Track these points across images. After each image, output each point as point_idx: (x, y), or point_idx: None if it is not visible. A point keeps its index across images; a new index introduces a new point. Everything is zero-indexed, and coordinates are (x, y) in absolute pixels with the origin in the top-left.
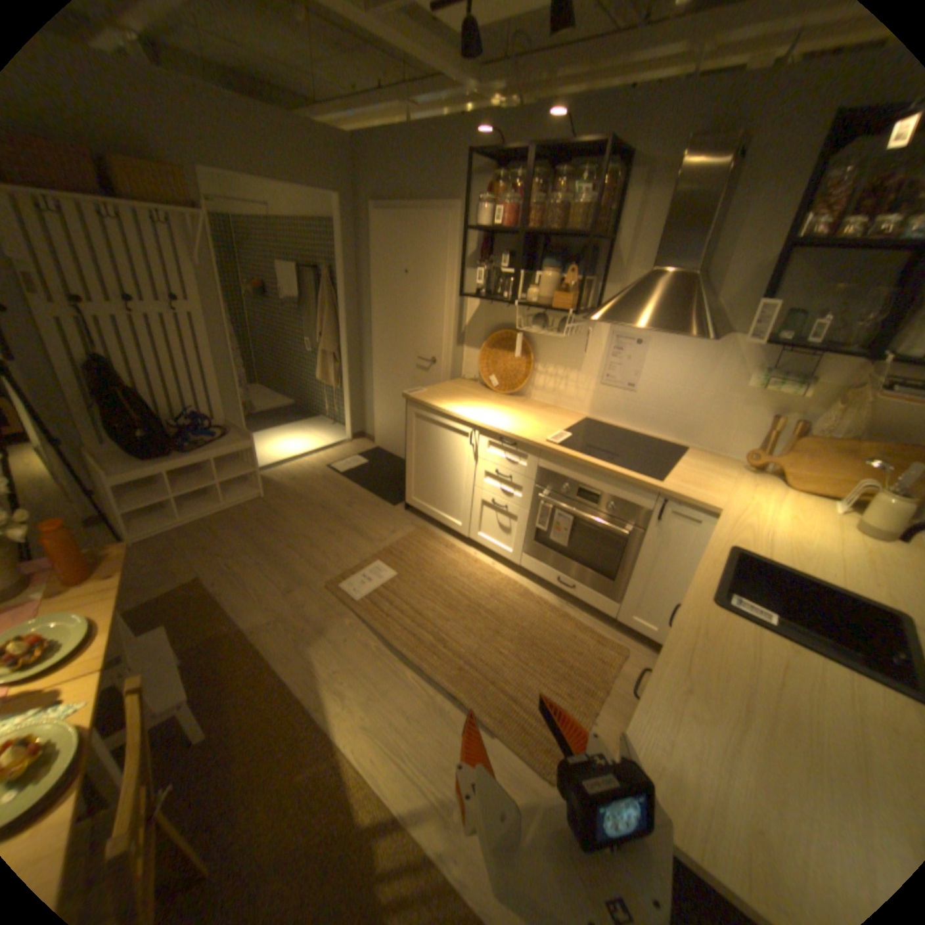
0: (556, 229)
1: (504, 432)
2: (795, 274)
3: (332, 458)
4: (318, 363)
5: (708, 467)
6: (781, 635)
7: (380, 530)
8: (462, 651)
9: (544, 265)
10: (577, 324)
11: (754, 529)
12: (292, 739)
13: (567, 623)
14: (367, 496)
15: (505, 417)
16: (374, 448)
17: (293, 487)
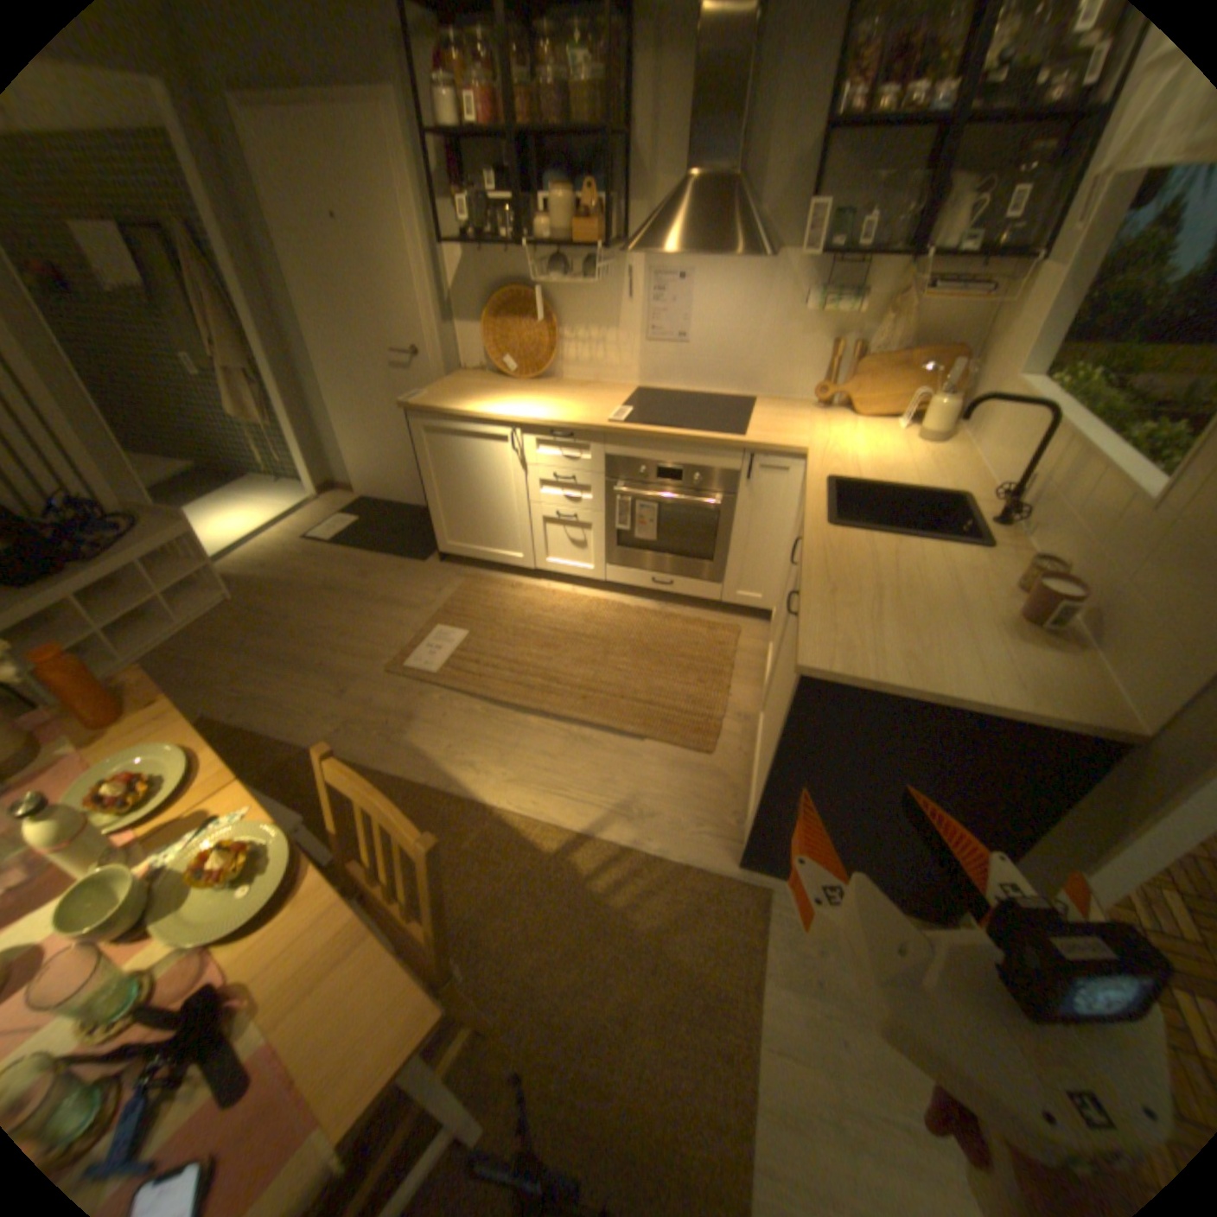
0: (555, 123)
1: (555, 421)
2: (836, 166)
3: (303, 524)
4: (217, 390)
5: (780, 413)
6: (884, 532)
7: (421, 592)
8: (578, 679)
9: (544, 181)
10: (604, 264)
11: (839, 459)
12: (436, 816)
13: (672, 621)
14: (382, 559)
15: (546, 405)
16: (356, 497)
17: (268, 575)
